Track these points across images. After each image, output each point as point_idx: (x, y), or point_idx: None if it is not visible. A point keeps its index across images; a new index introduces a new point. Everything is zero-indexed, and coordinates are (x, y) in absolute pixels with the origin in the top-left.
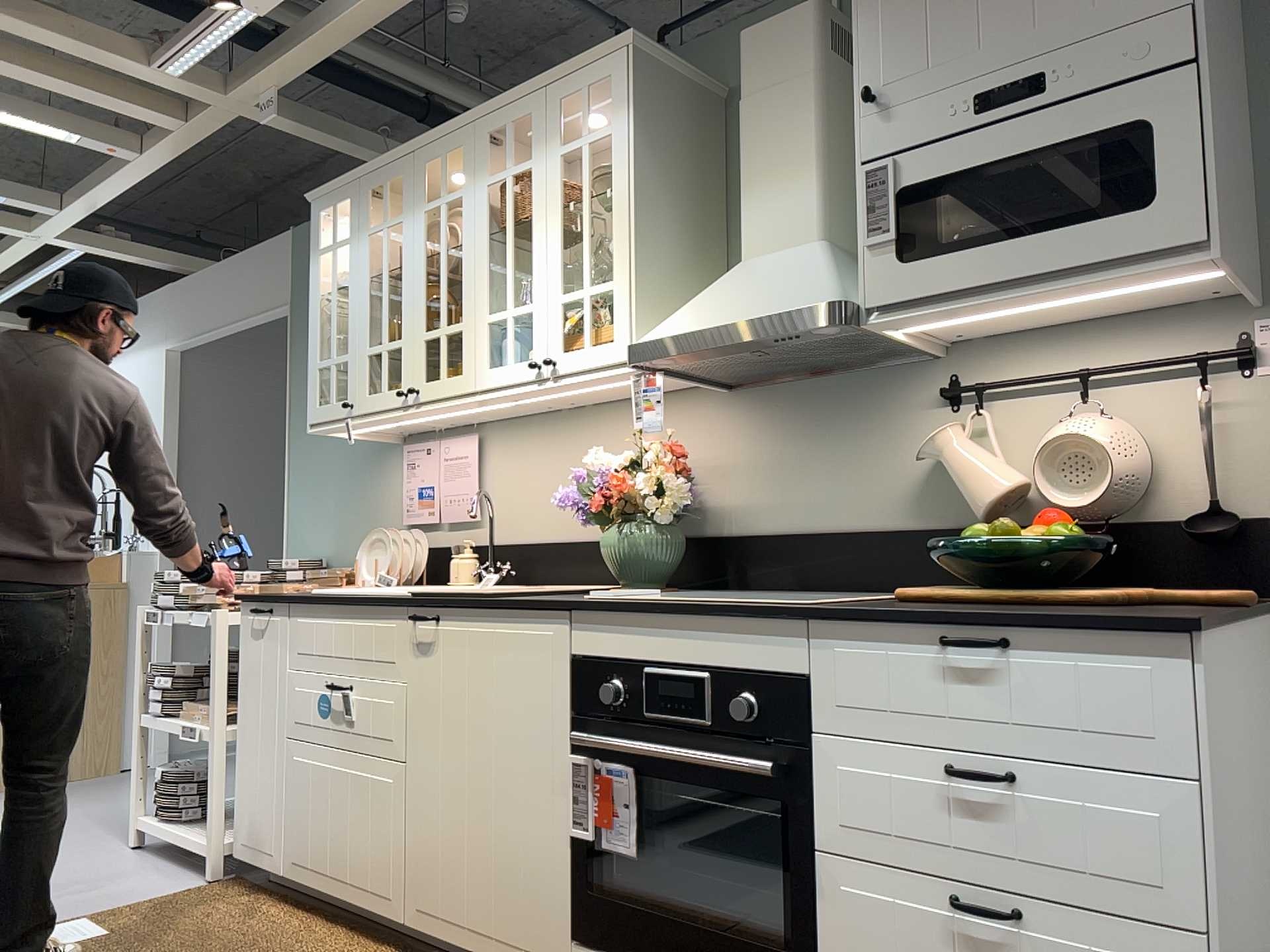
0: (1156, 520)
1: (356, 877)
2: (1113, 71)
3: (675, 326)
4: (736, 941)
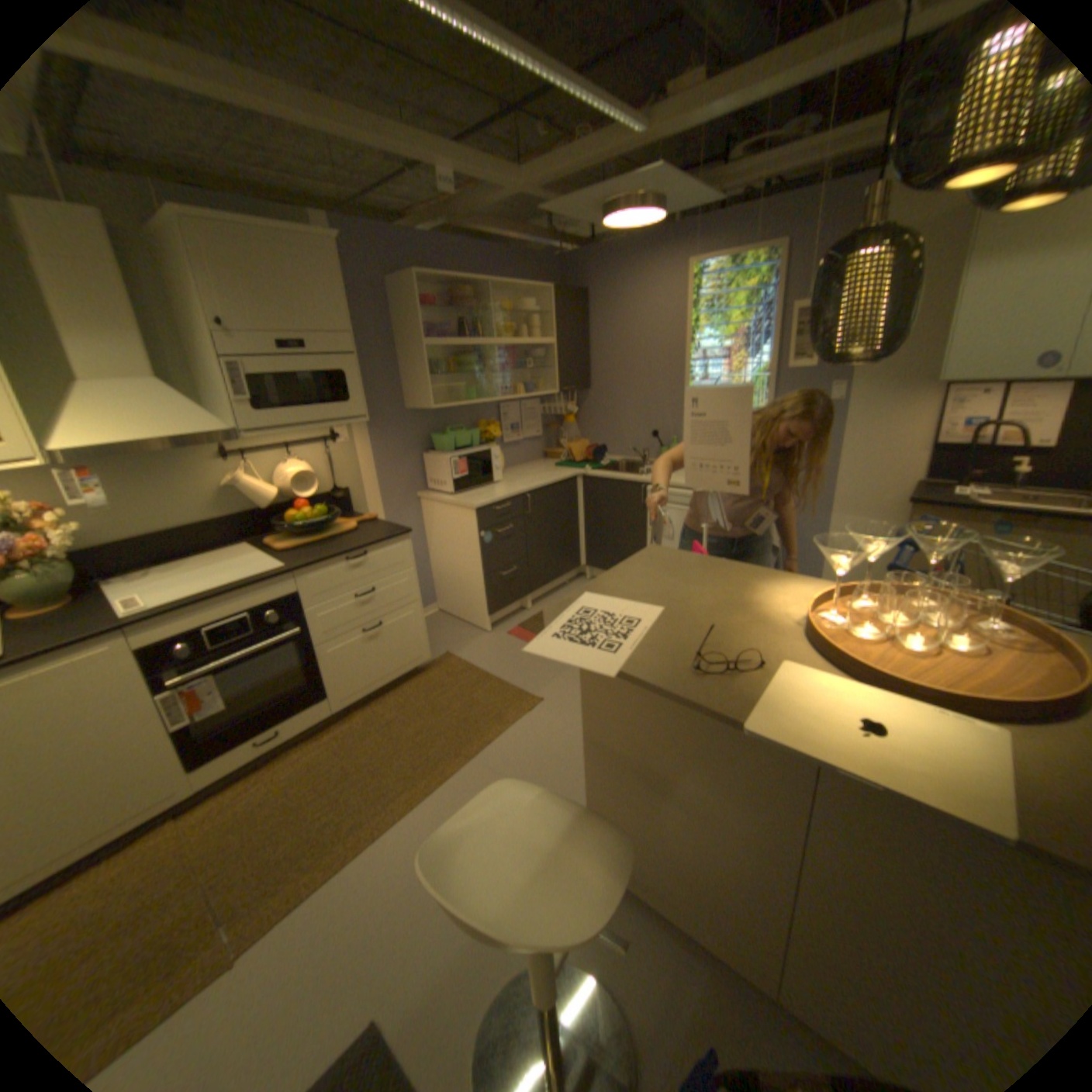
0: (318, 494)
1: None
2: (331, 349)
3: (93, 436)
4: (286, 699)
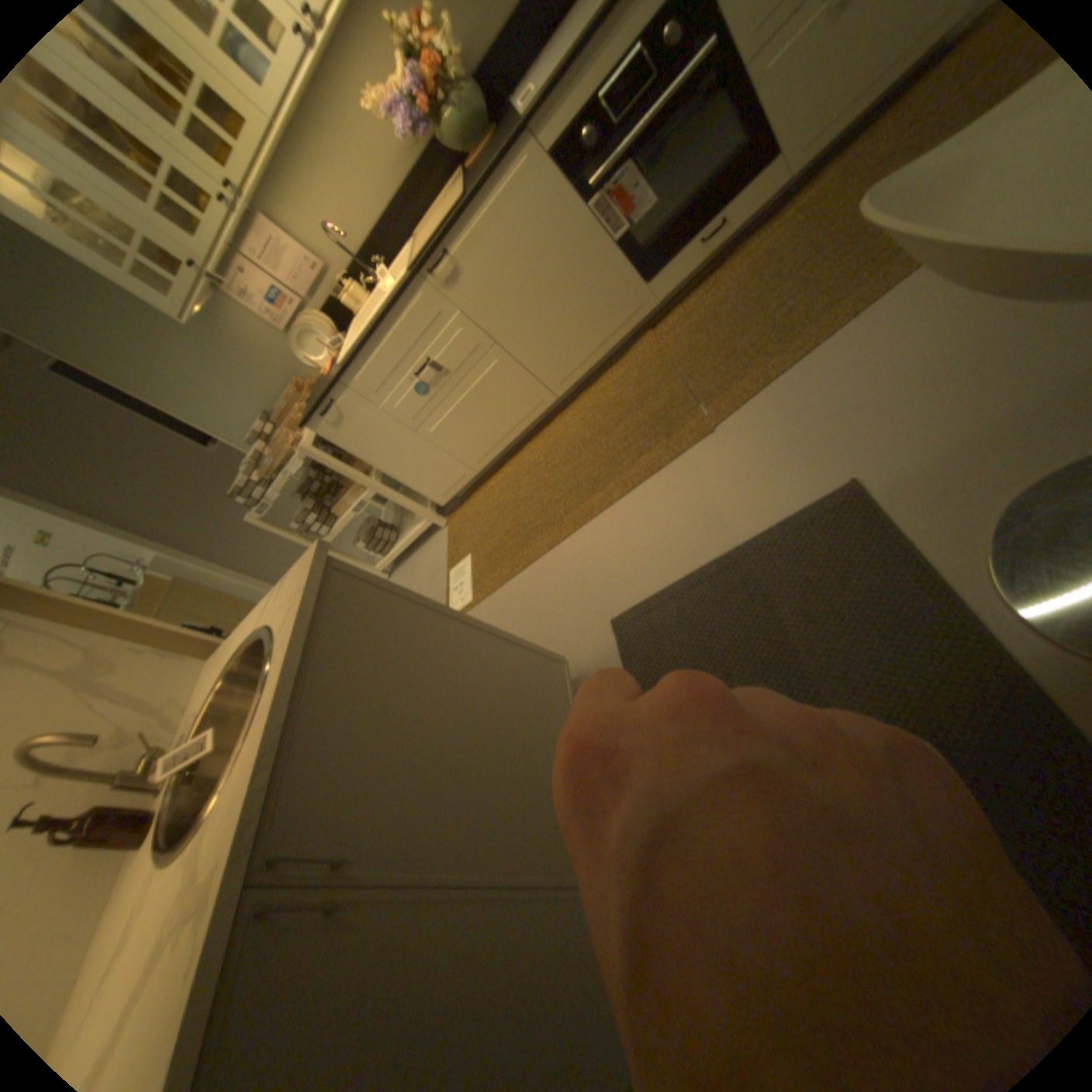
0: None
1: (517, 417)
2: None
3: None
4: (726, 167)
